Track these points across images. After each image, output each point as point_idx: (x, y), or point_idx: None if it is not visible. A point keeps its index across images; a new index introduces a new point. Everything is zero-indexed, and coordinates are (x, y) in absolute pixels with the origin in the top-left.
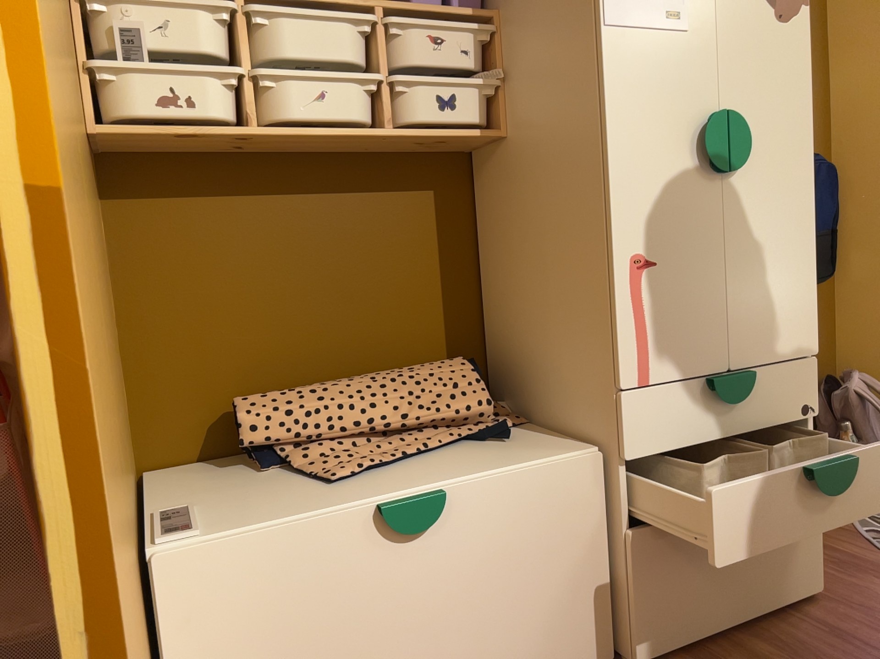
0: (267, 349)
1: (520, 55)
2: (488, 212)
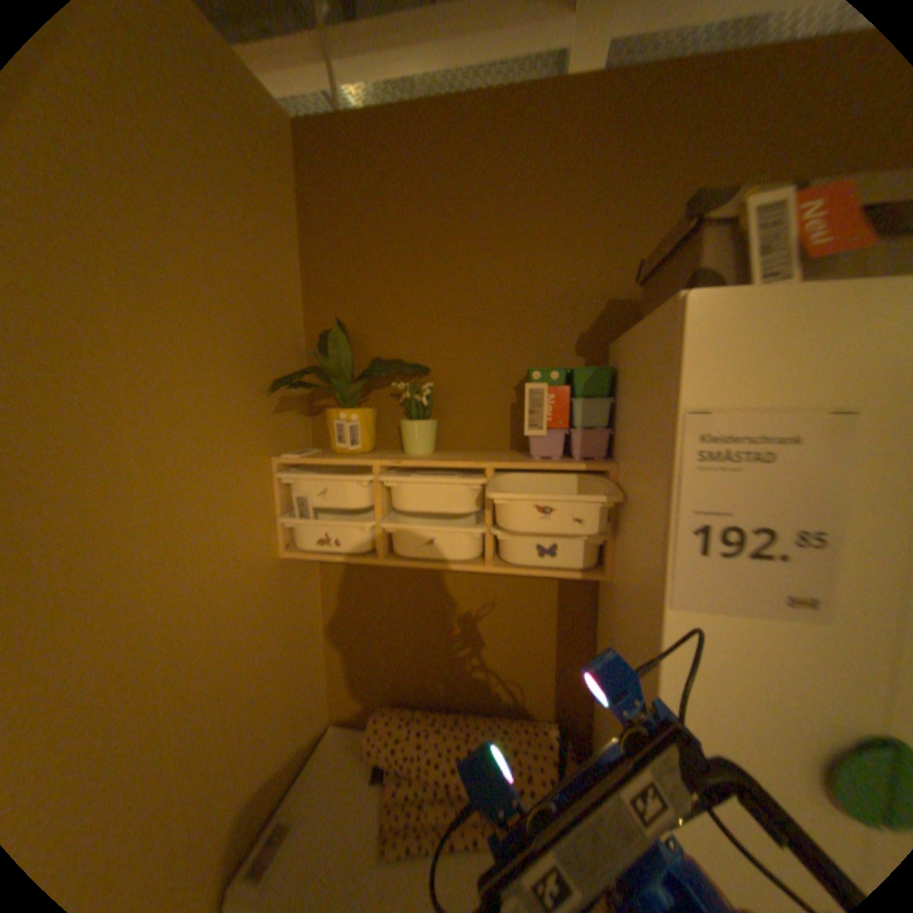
0: (412, 671)
1: (626, 521)
2: (604, 616)
